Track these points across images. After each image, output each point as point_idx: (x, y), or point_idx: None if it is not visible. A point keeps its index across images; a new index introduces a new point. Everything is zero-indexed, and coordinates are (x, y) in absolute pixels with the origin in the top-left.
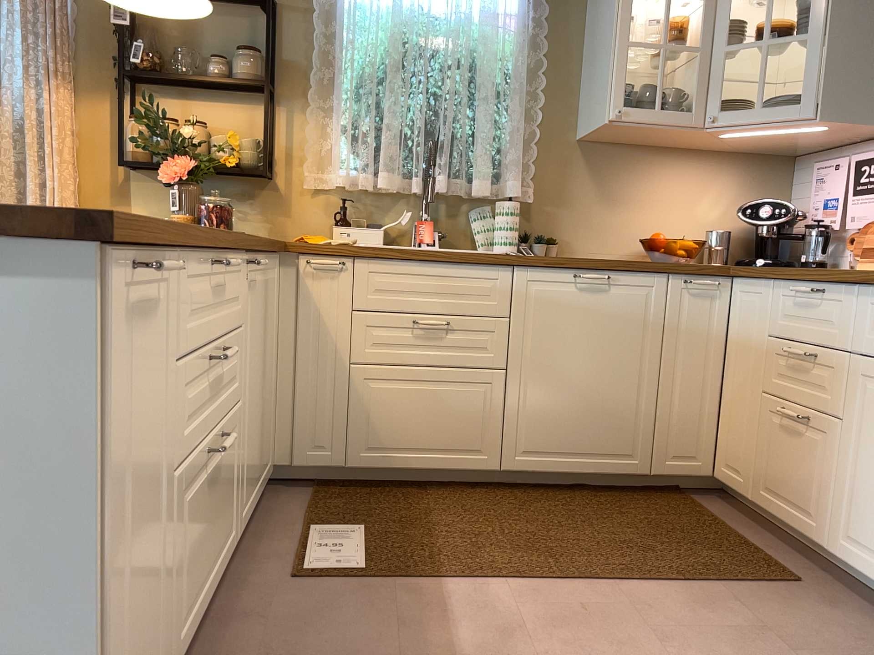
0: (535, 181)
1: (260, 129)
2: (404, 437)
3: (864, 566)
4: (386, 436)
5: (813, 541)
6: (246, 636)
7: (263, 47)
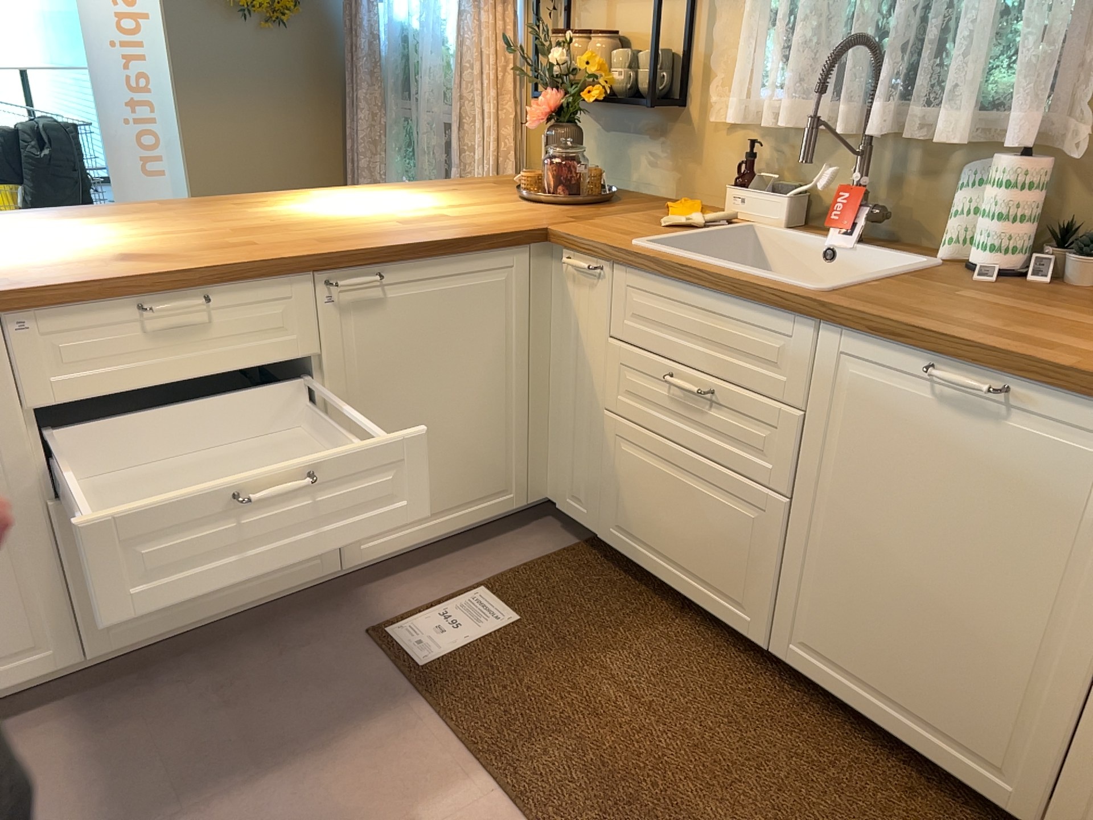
0: None
1: (675, 32)
2: (653, 531)
3: None
4: (635, 520)
5: None
6: (254, 659)
7: None
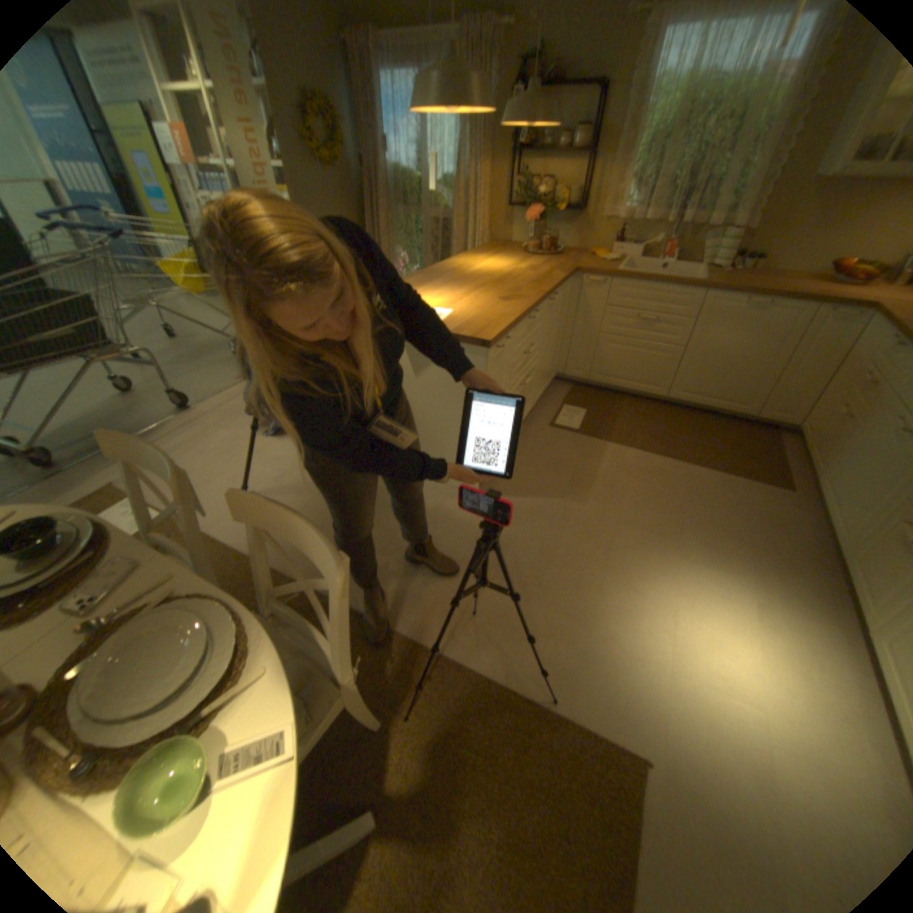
0: (763, 211)
1: (583, 177)
2: (618, 371)
3: (826, 495)
4: (610, 370)
5: (817, 476)
6: (528, 442)
7: (593, 117)
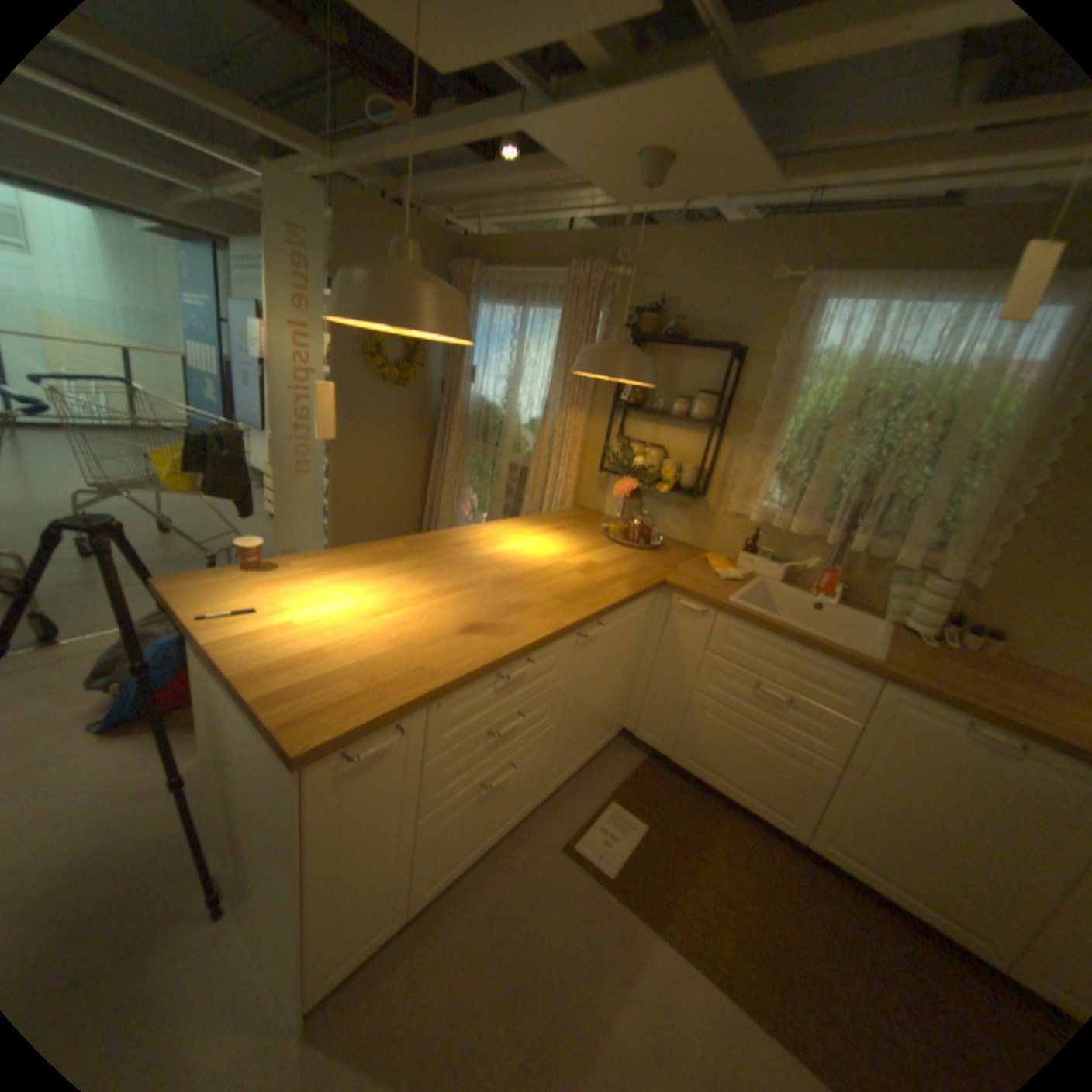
0: (999, 562)
1: (705, 454)
2: (724, 767)
3: None
4: (709, 758)
5: None
6: (502, 888)
7: (724, 385)
